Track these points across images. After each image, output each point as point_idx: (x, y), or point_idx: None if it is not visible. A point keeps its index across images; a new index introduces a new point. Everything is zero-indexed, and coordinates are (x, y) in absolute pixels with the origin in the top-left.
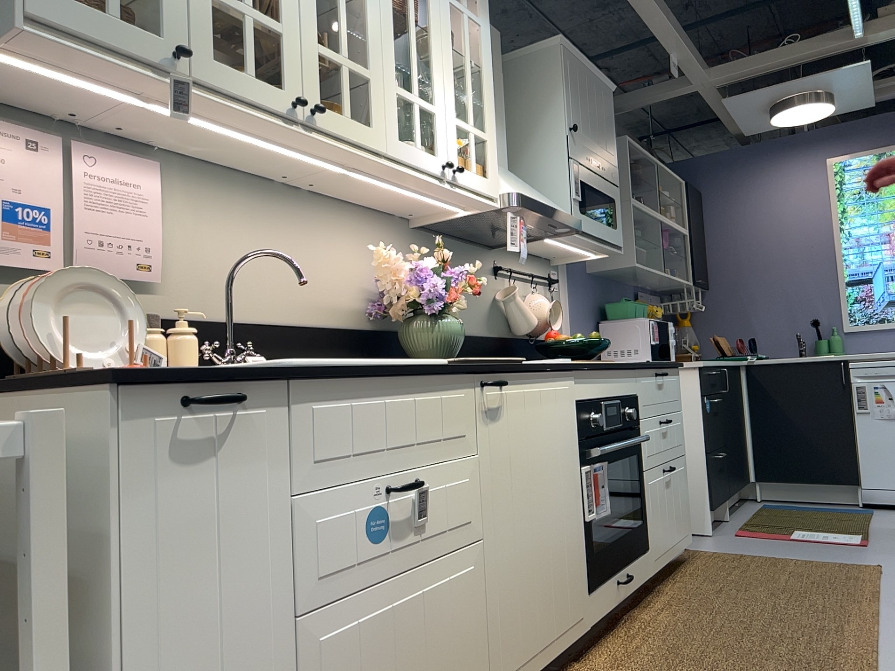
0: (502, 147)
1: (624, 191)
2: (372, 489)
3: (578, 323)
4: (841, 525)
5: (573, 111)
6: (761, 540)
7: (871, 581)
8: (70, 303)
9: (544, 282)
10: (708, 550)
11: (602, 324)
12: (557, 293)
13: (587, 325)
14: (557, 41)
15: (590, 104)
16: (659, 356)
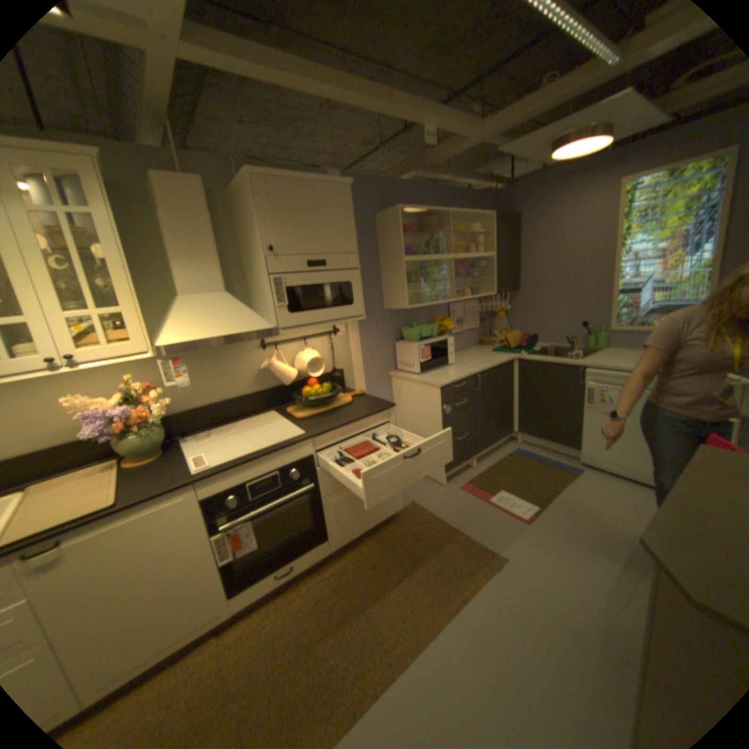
0: (211, 277)
1: (398, 251)
2: None
3: (368, 350)
4: (539, 492)
5: (272, 231)
6: (467, 501)
7: (476, 586)
8: None
9: (324, 334)
10: (422, 508)
11: (399, 341)
12: (341, 337)
13: (381, 347)
14: (245, 171)
15: (305, 213)
16: (429, 367)
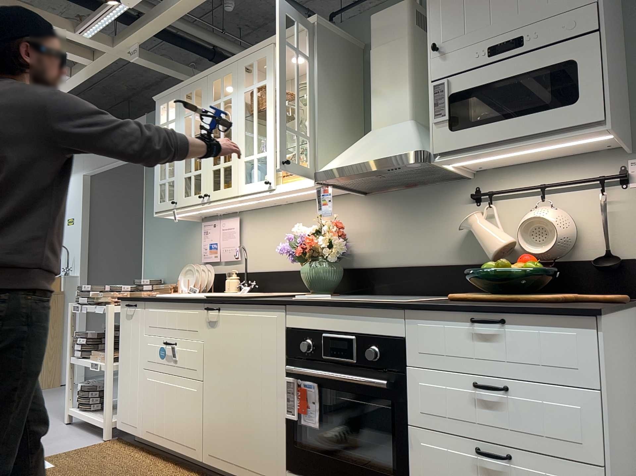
0: (398, 105)
1: None
2: (162, 340)
3: None
4: None
5: (441, 25)
6: None
7: None
8: (190, 274)
9: (592, 183)
10: None
11: None
12: None
13: None
14: None
15: None
16: None
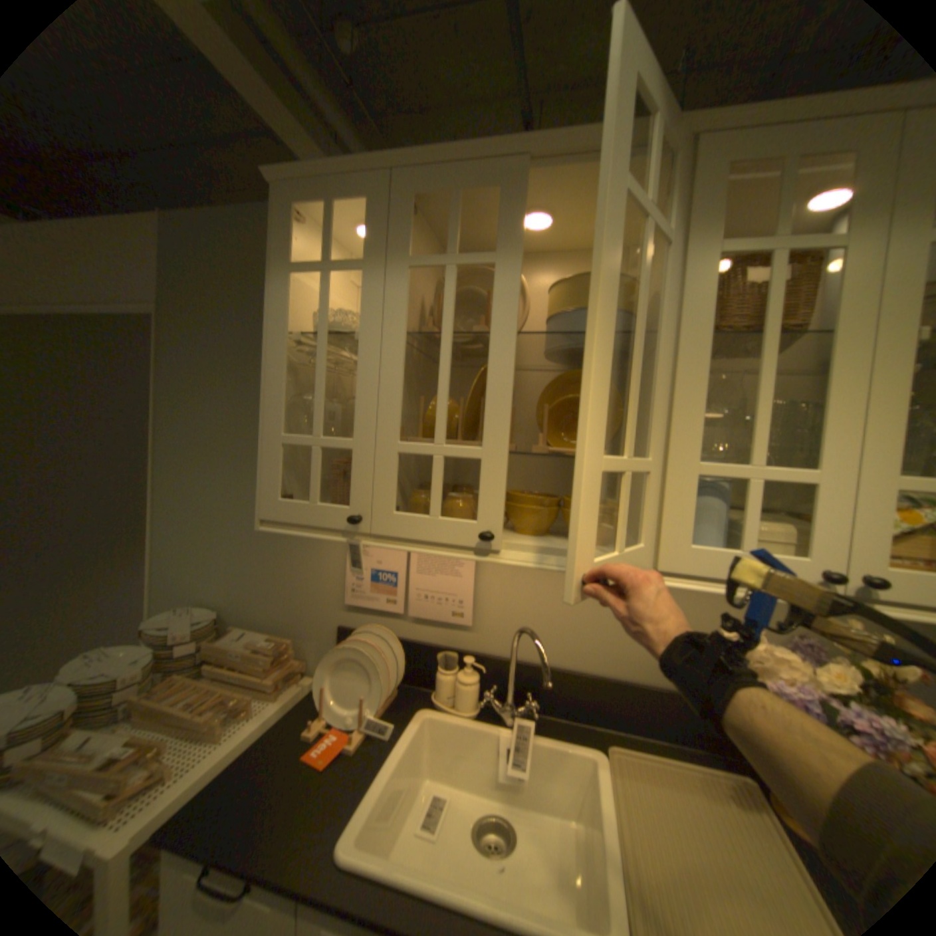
0: None
1: None
2: None
3: None
4: None
5: None
6: None
7: None
8: (350, 666)
9: None
10: None
11: None
12: None
13: None
14: None
15: None
16: None
